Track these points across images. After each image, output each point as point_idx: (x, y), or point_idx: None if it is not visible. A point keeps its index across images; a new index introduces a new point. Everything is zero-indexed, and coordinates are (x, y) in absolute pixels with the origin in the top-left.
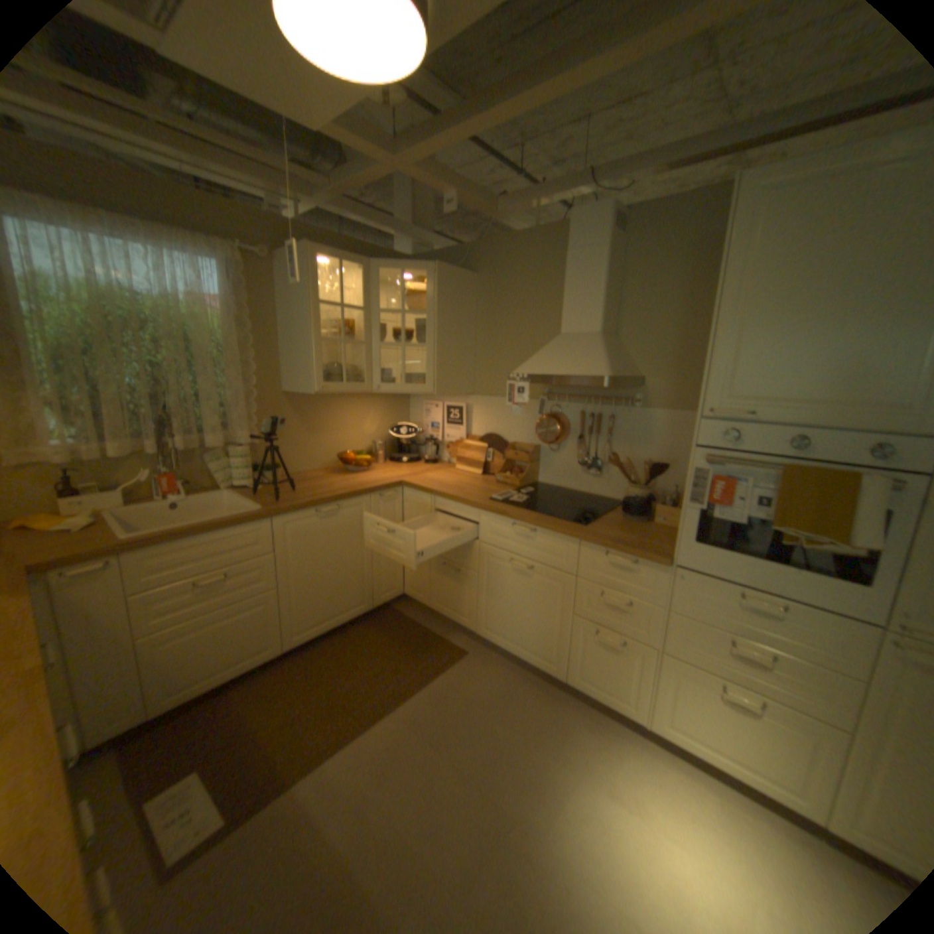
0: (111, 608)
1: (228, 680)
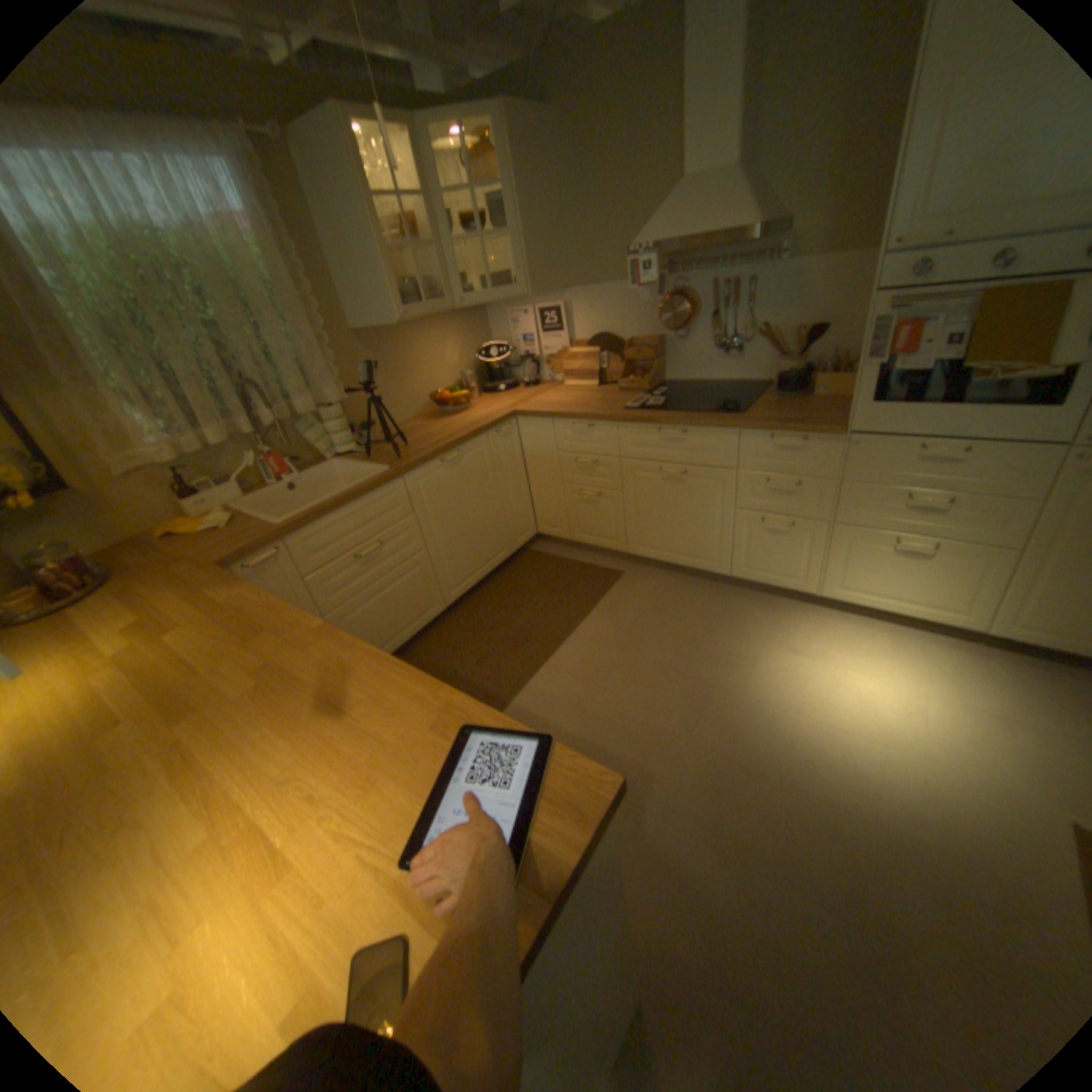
0: (293, 591)
1: (408, 640)
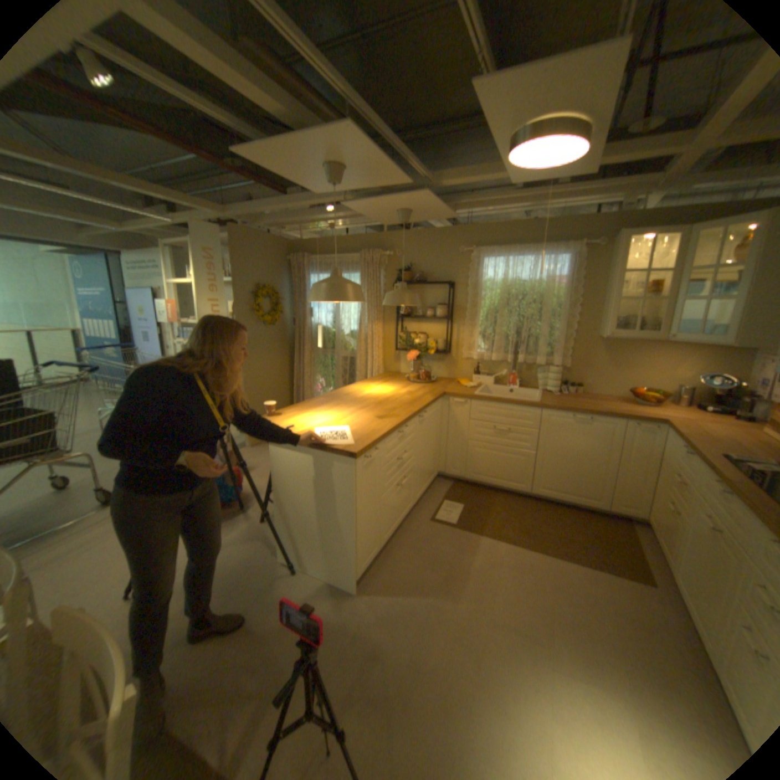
0: (463, 421)
1: (498, 486)
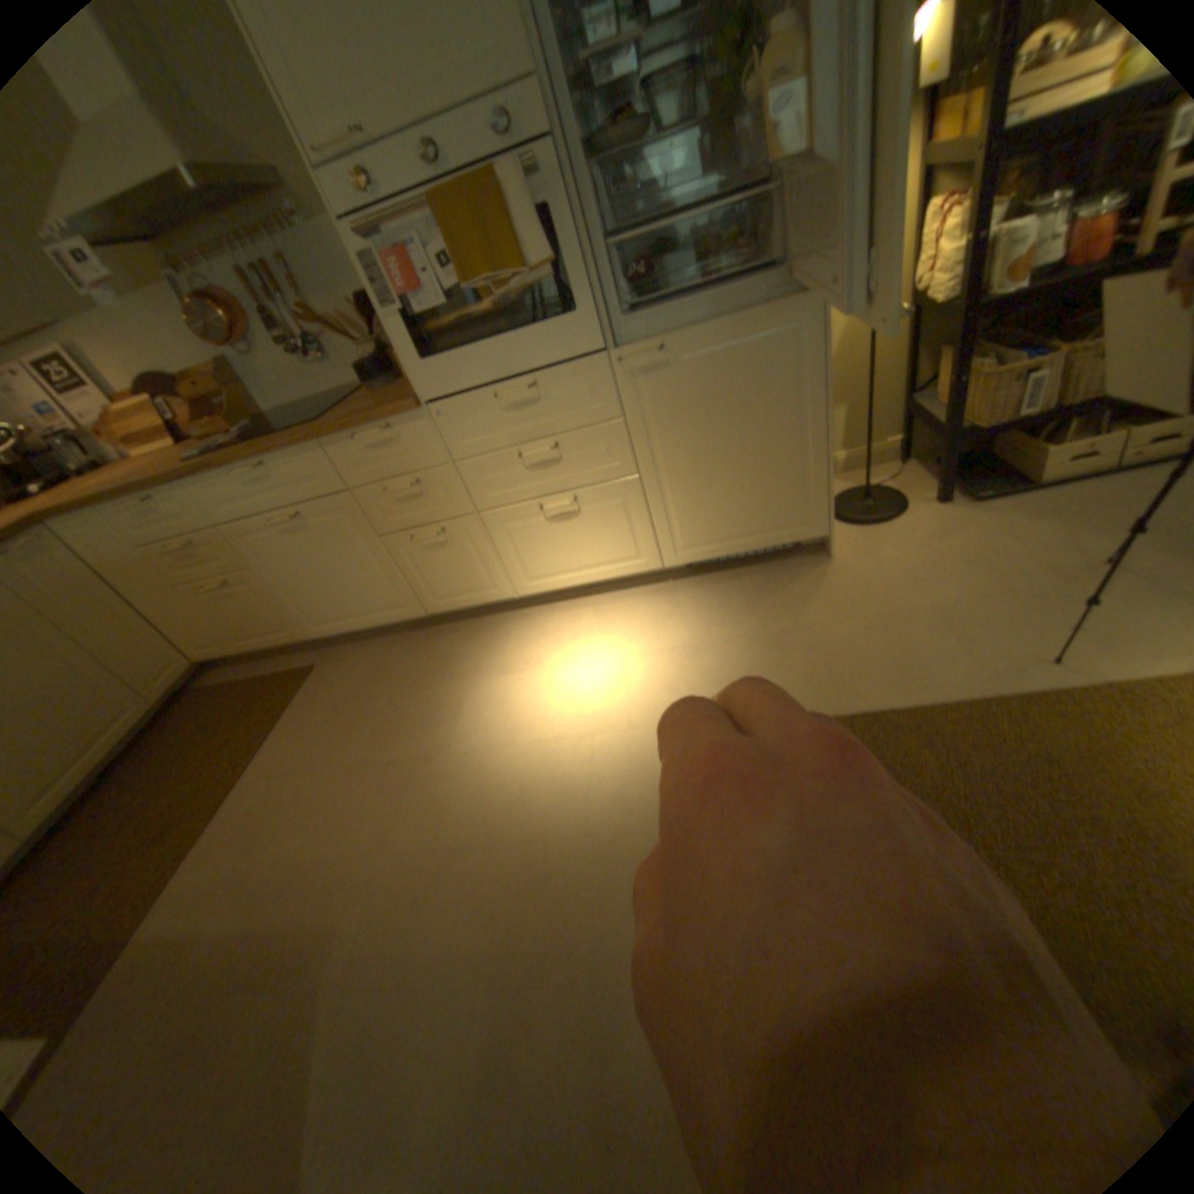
0: None
1: None
